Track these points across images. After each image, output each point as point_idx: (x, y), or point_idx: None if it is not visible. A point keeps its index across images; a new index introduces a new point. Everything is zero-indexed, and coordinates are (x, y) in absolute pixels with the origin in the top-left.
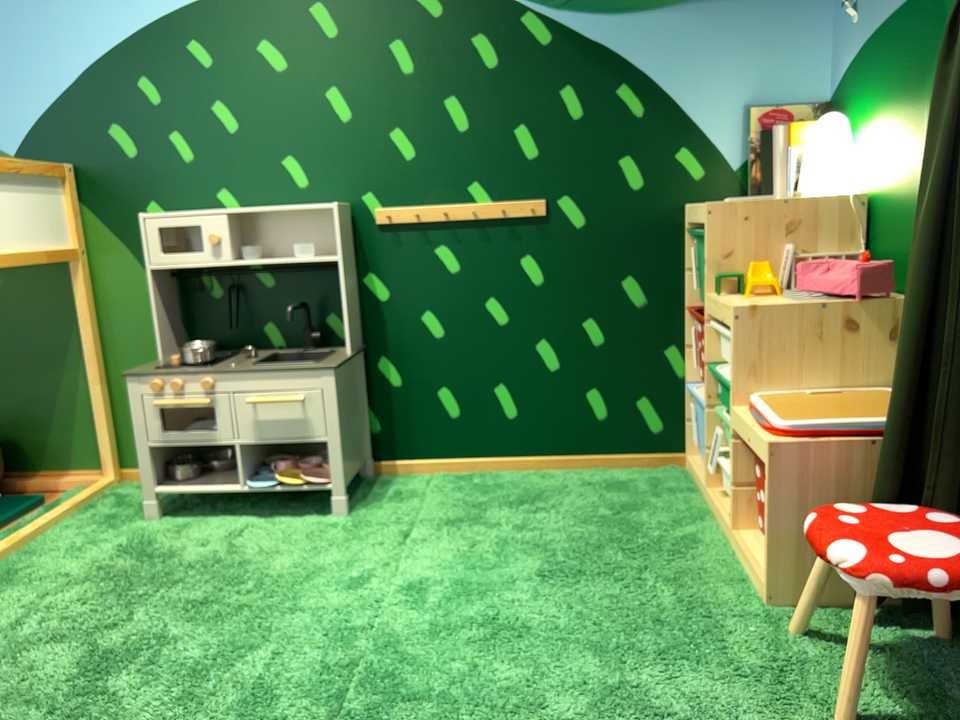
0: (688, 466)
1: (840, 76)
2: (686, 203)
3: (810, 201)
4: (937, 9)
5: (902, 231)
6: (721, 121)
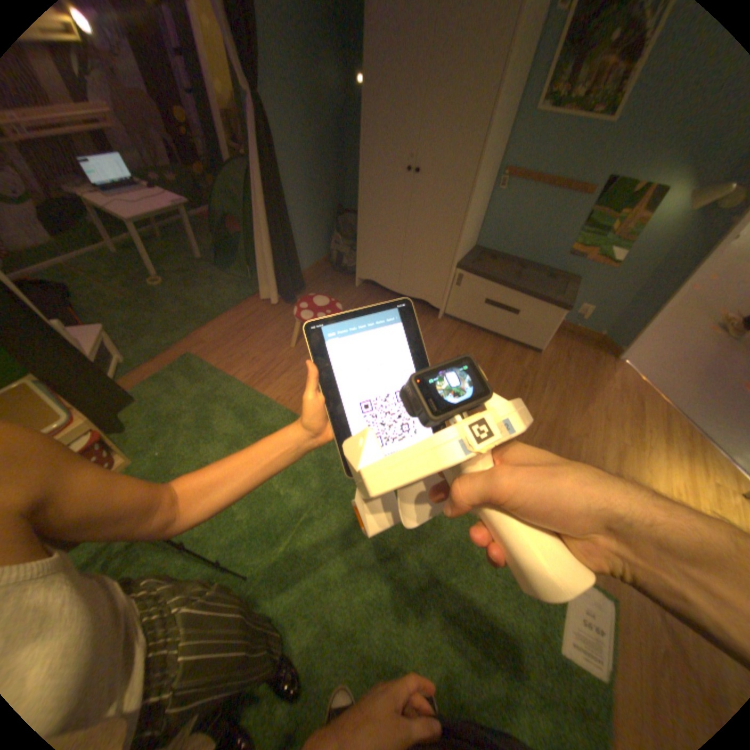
0: None
1: None
2: None
3: None
4: None
5: None
6: None
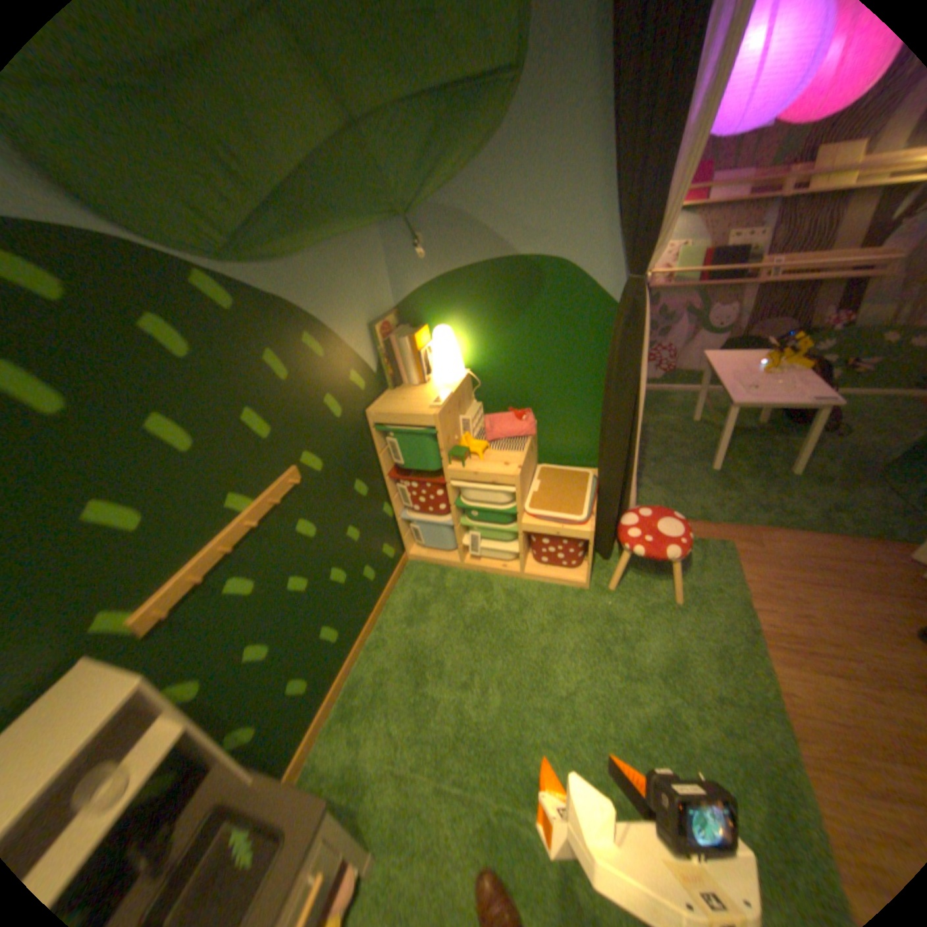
0: (411, 557)
1: (409, 293)
2: (365, 409)
3: (461, 386)
4: (529, 273)
5: (508, 389)
6: (362, 341)
